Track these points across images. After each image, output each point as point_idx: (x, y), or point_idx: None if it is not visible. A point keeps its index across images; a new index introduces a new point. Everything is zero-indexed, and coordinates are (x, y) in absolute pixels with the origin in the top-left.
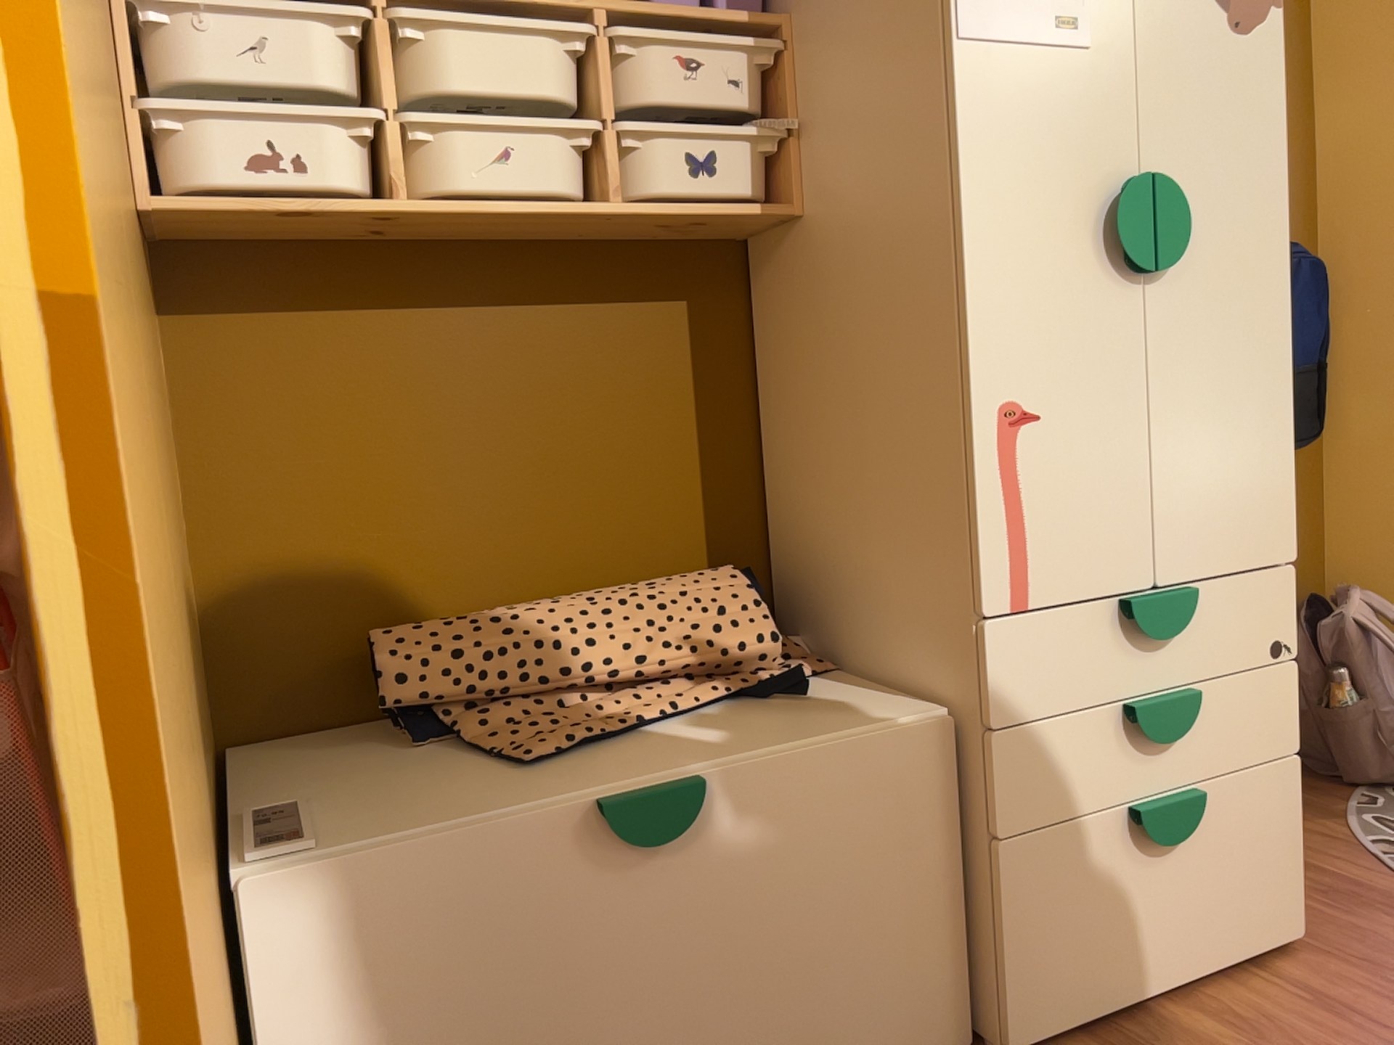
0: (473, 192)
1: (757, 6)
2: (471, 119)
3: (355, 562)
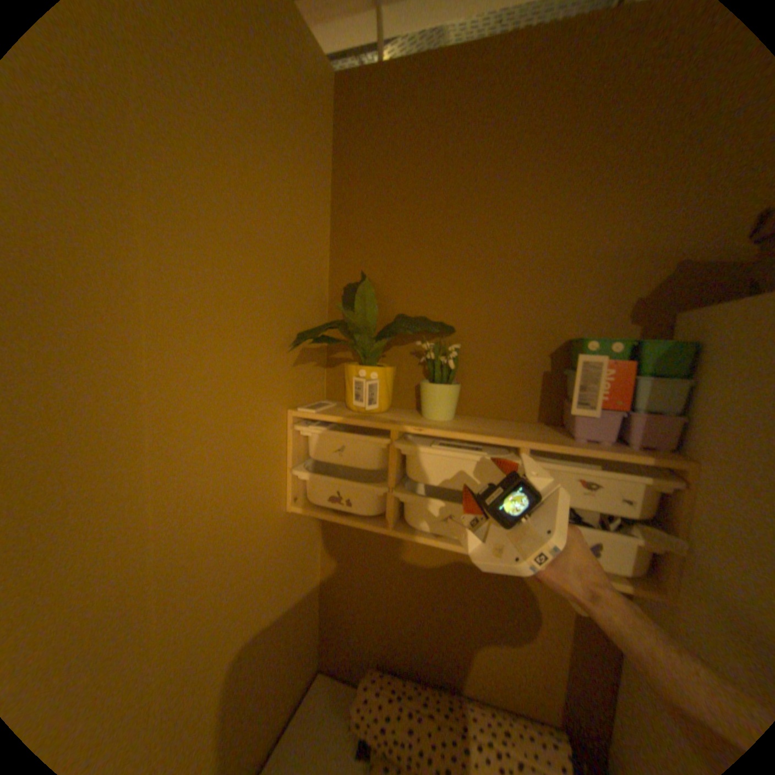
0: (427, 531)
1: (674, 439)
2: (430, 500)
3: (375, 627)
